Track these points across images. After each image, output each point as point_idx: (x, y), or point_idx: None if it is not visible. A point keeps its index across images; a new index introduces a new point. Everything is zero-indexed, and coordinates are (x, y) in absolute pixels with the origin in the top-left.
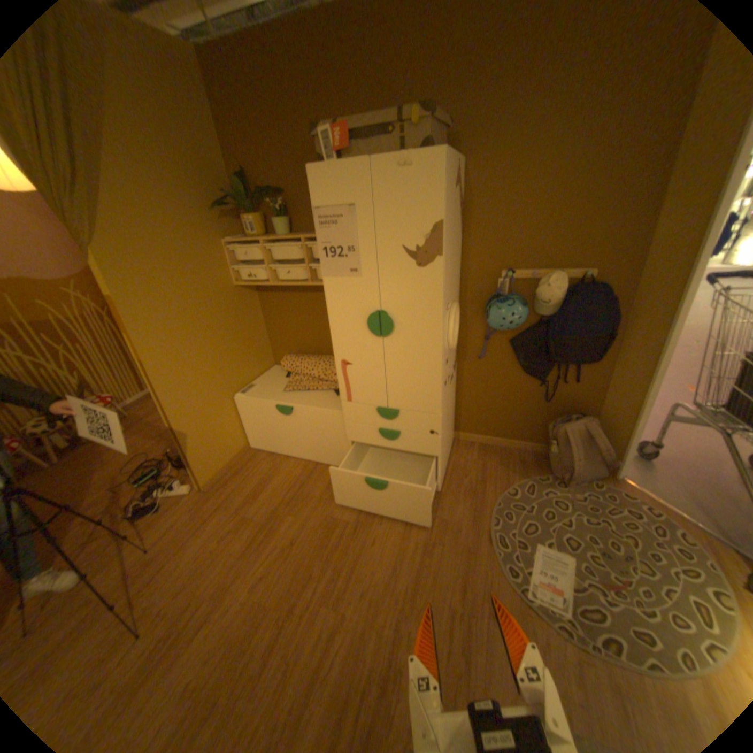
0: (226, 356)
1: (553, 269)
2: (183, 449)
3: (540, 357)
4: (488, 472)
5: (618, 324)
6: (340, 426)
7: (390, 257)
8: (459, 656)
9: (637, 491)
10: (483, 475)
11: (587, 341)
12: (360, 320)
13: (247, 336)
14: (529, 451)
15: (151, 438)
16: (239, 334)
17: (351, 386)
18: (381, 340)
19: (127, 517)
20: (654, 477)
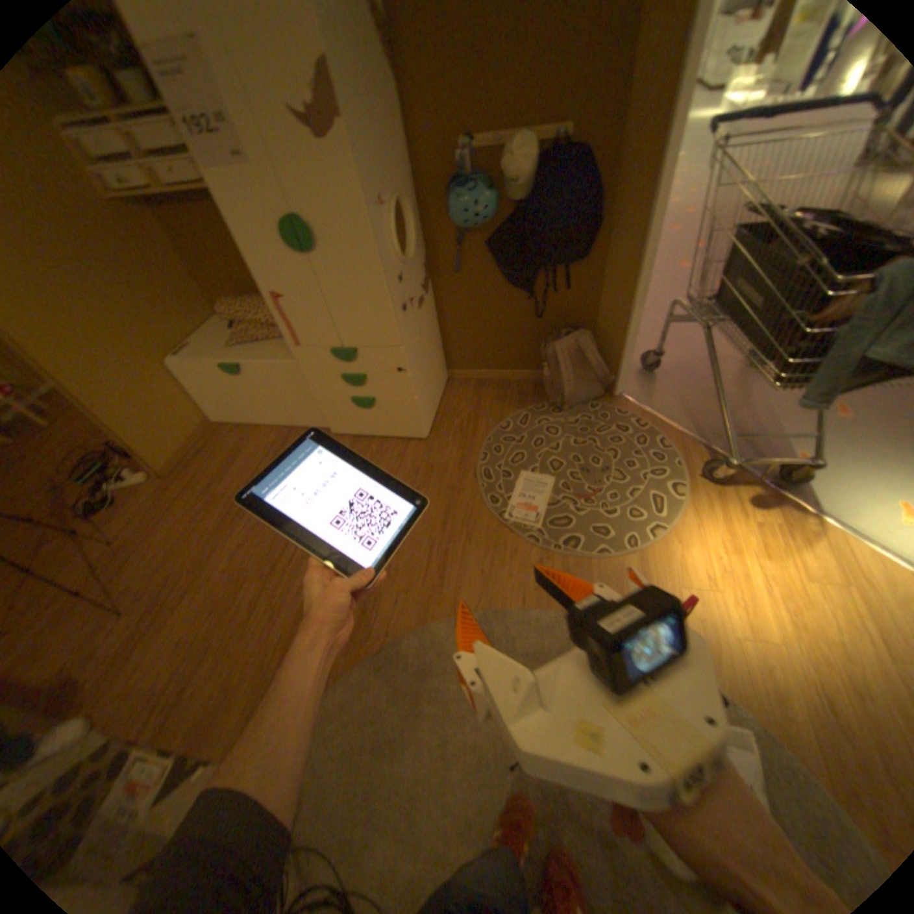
0: (130, 310)
1: (520, 129)
2: (112, 434)
3: (522, 262)
4: (481, 409)
5: (599, 203)
6: (300, 381)
7: (274, 128)
8: (434, 575)
9: (629, 405)
10: (475, 413)
11: (568, 232)
12: (269, 233)
13: (154, 279)
14: (528, 380)
15: (83, 431)
16: (139, 276)
17: (291, 328)
18: (305, 259)
19: (77, 518)
20: (650, 388)
